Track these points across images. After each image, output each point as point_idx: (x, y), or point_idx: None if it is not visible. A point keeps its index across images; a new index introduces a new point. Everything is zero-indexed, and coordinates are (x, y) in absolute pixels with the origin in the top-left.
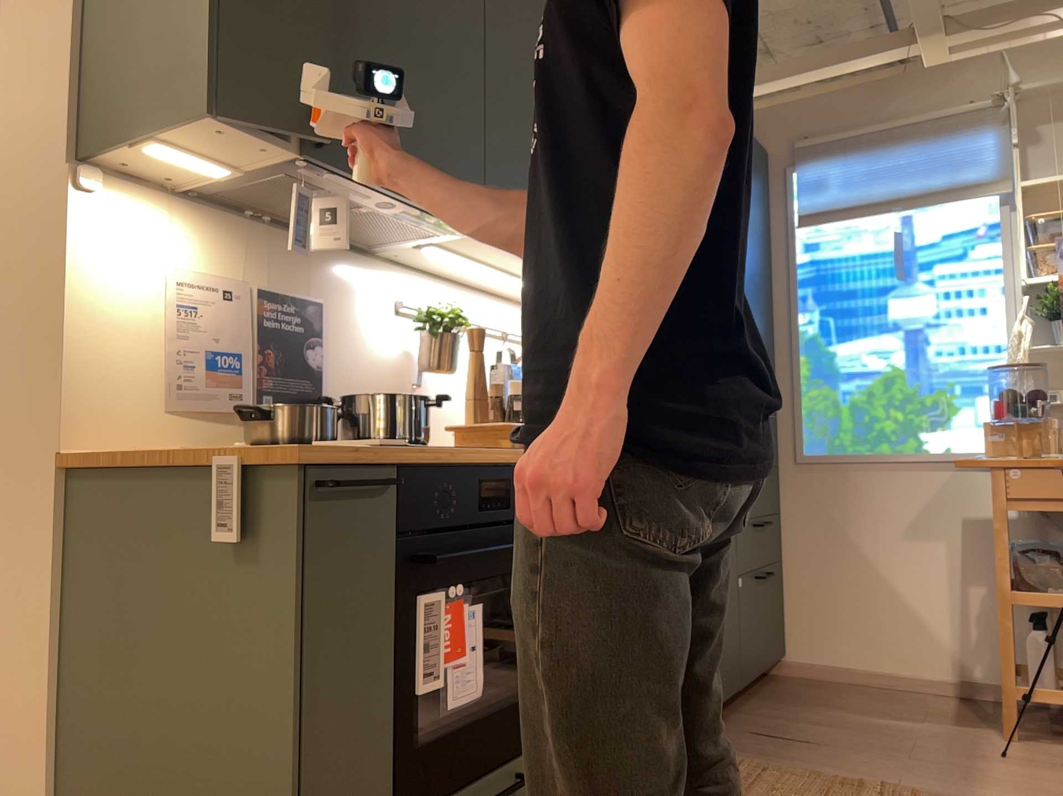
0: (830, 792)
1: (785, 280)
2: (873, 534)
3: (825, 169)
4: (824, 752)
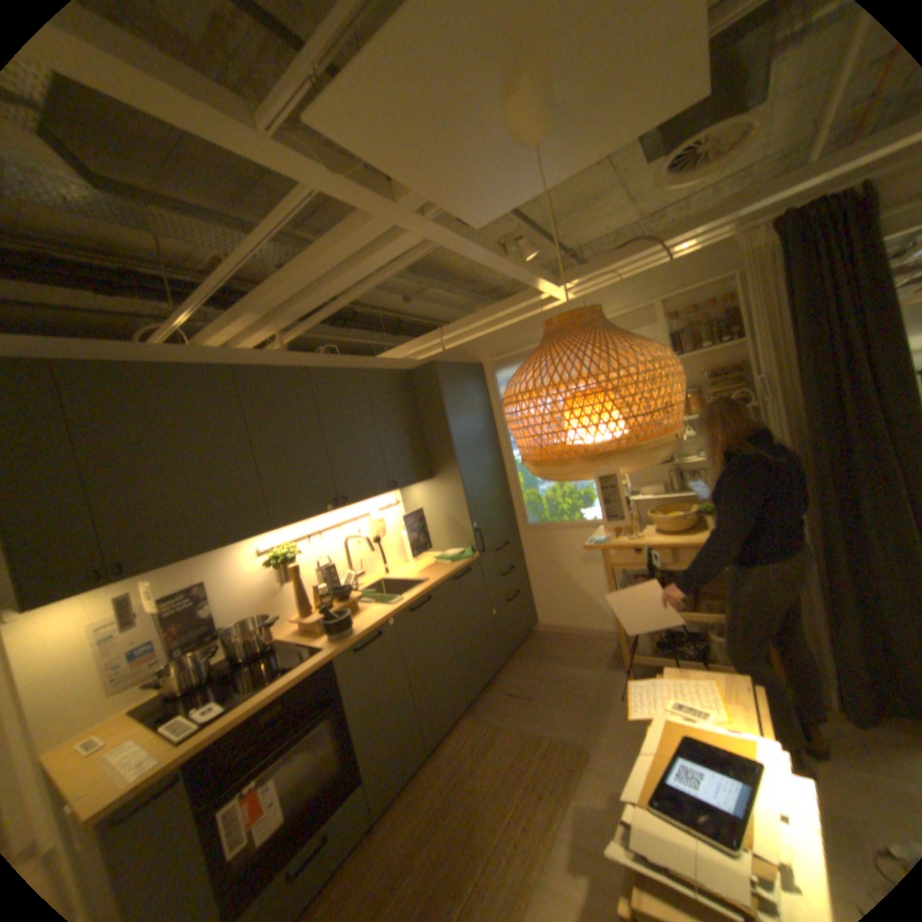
0: (522, 752)
1: (503, 433)
2: (567, 562)
3: (510, 371)
4: (533, 710)
